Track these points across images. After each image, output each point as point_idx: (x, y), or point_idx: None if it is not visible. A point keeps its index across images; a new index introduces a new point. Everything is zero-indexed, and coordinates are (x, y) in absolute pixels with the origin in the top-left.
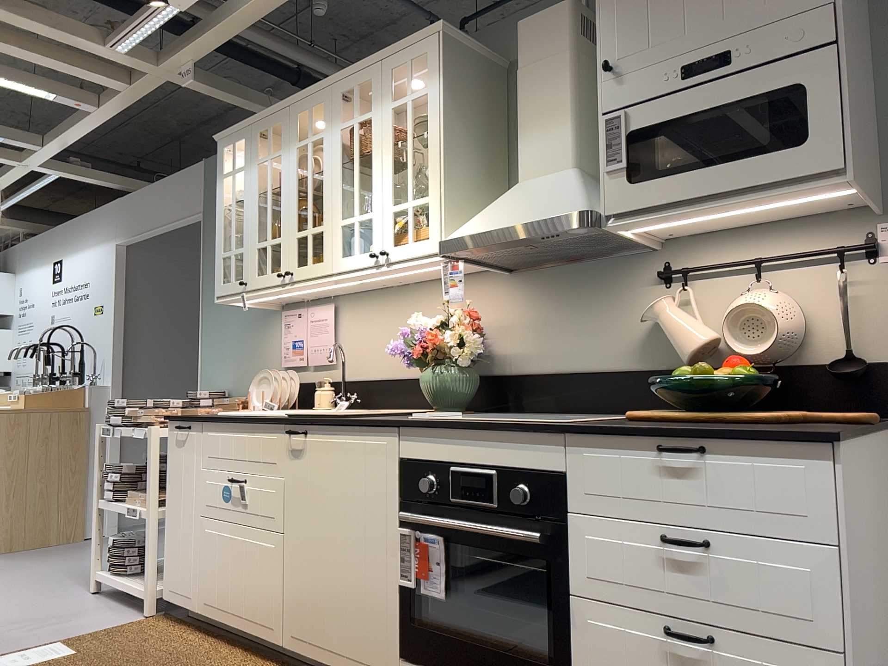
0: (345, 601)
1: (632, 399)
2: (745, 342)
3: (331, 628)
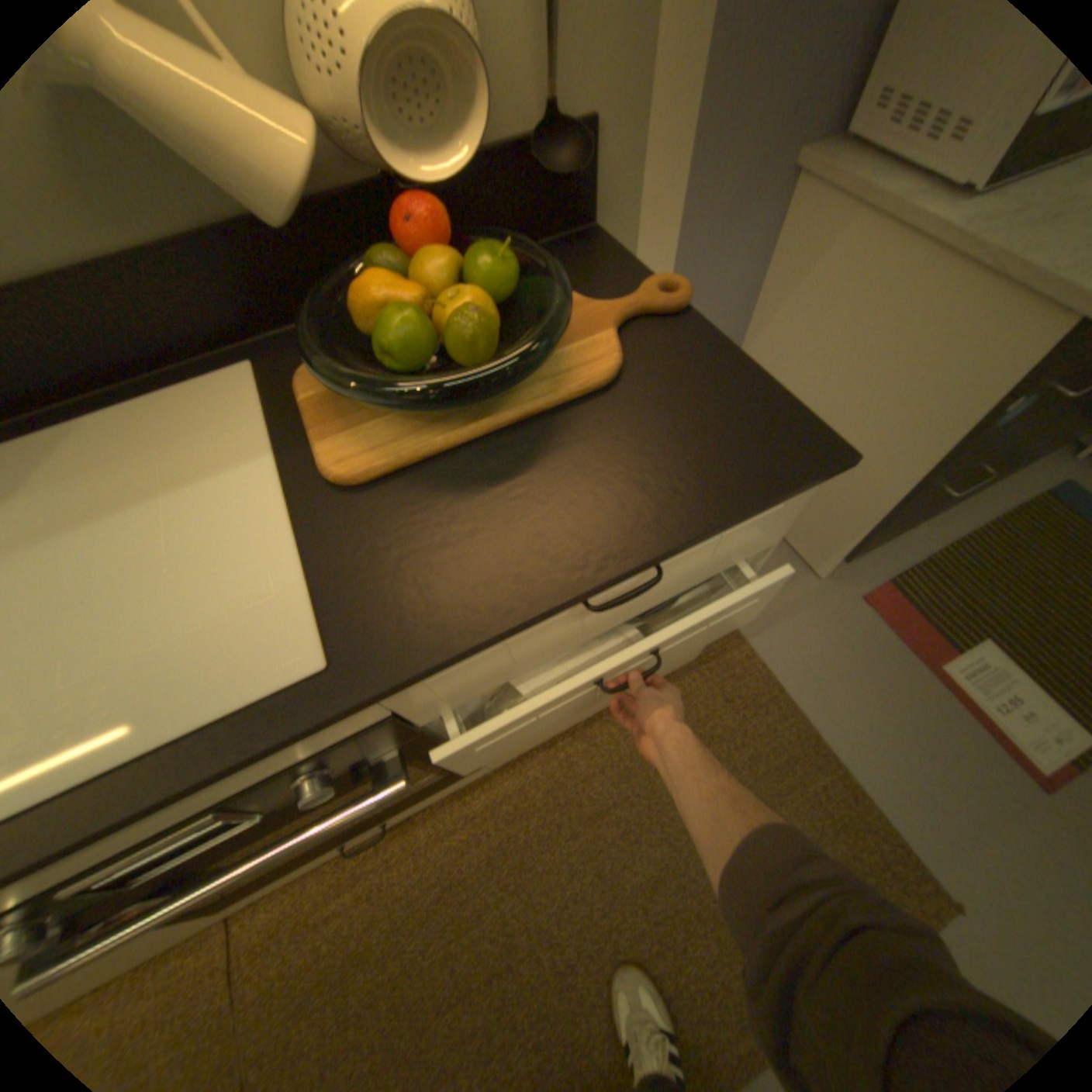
0: None
1: (158, 328)
2: (412, 138)
3: None
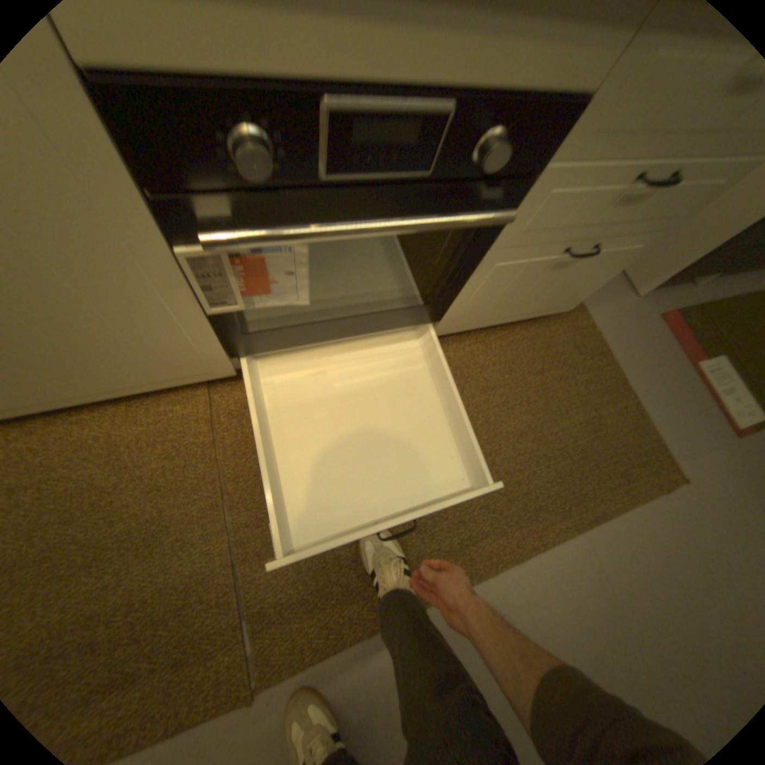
0: (80, 356)
1: None
2: None
3: (71, 381)
